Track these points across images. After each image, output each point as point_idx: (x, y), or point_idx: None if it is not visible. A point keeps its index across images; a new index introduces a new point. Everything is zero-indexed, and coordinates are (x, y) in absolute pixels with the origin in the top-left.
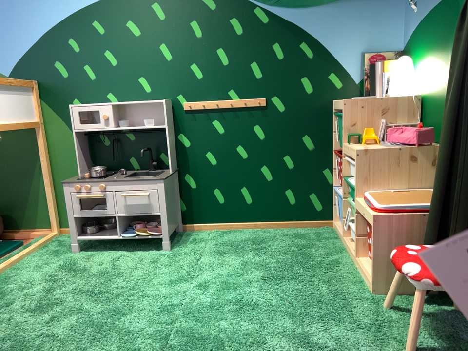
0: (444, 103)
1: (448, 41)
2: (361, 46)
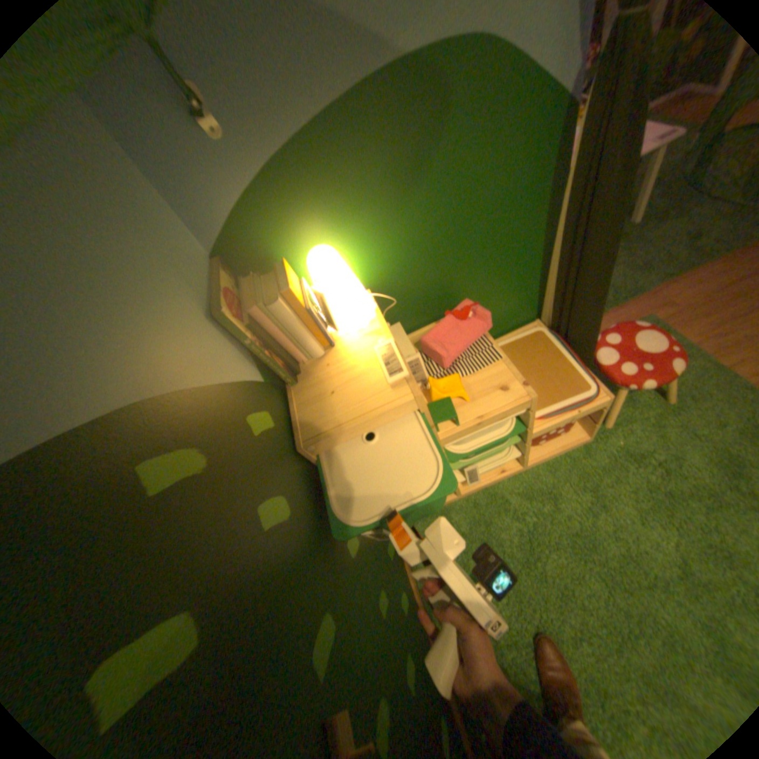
0: (442, 264)
1: (424, 166)
2: (194, 297)
